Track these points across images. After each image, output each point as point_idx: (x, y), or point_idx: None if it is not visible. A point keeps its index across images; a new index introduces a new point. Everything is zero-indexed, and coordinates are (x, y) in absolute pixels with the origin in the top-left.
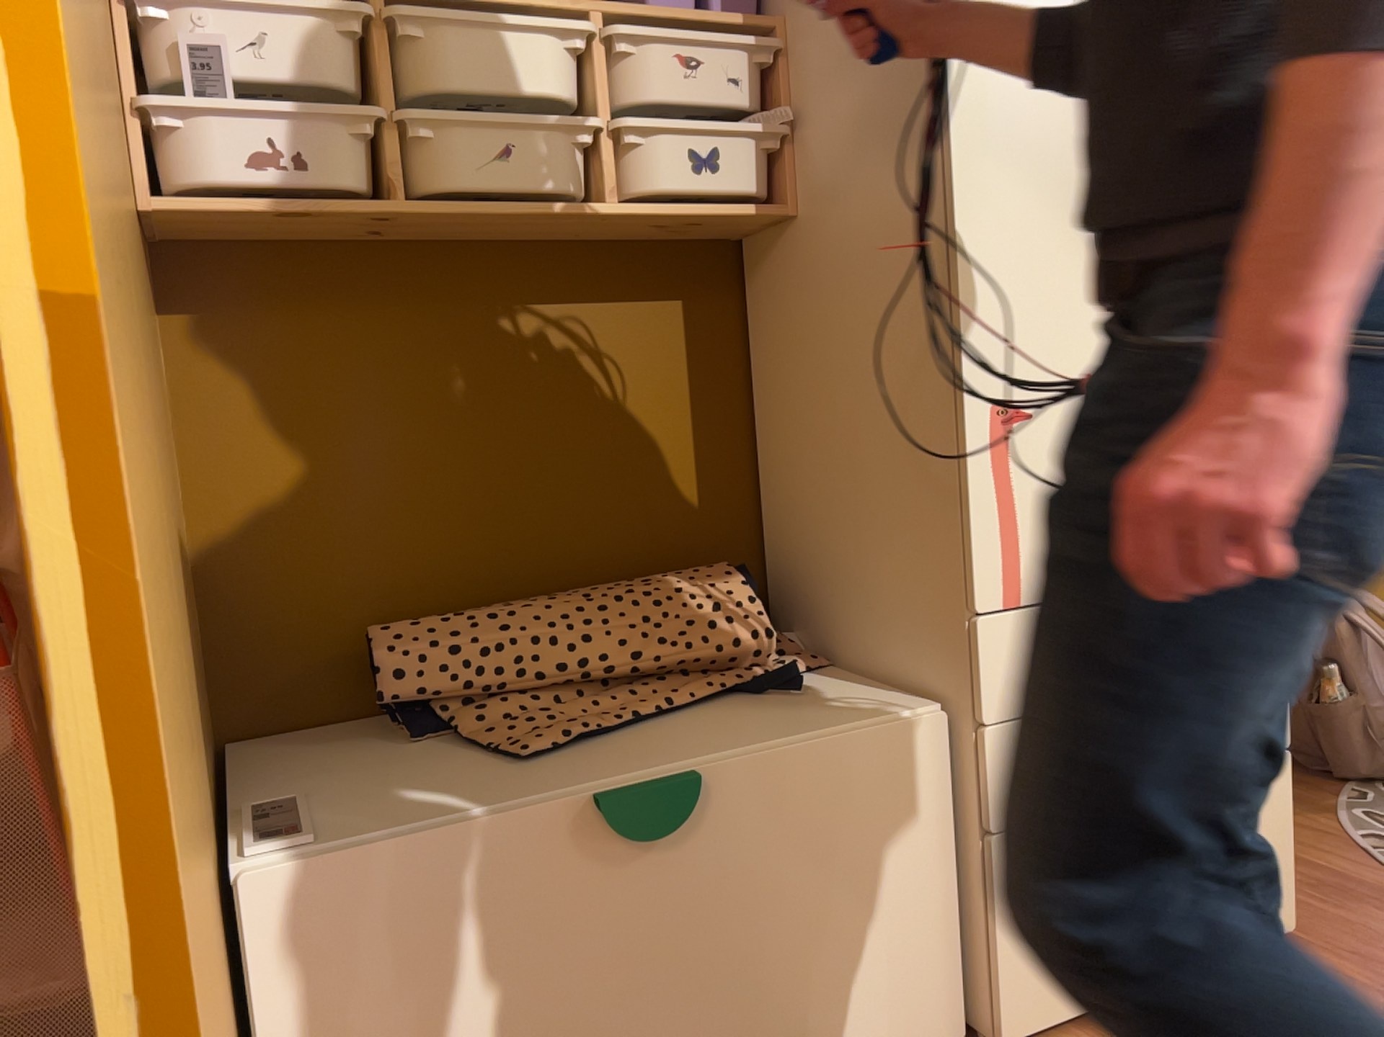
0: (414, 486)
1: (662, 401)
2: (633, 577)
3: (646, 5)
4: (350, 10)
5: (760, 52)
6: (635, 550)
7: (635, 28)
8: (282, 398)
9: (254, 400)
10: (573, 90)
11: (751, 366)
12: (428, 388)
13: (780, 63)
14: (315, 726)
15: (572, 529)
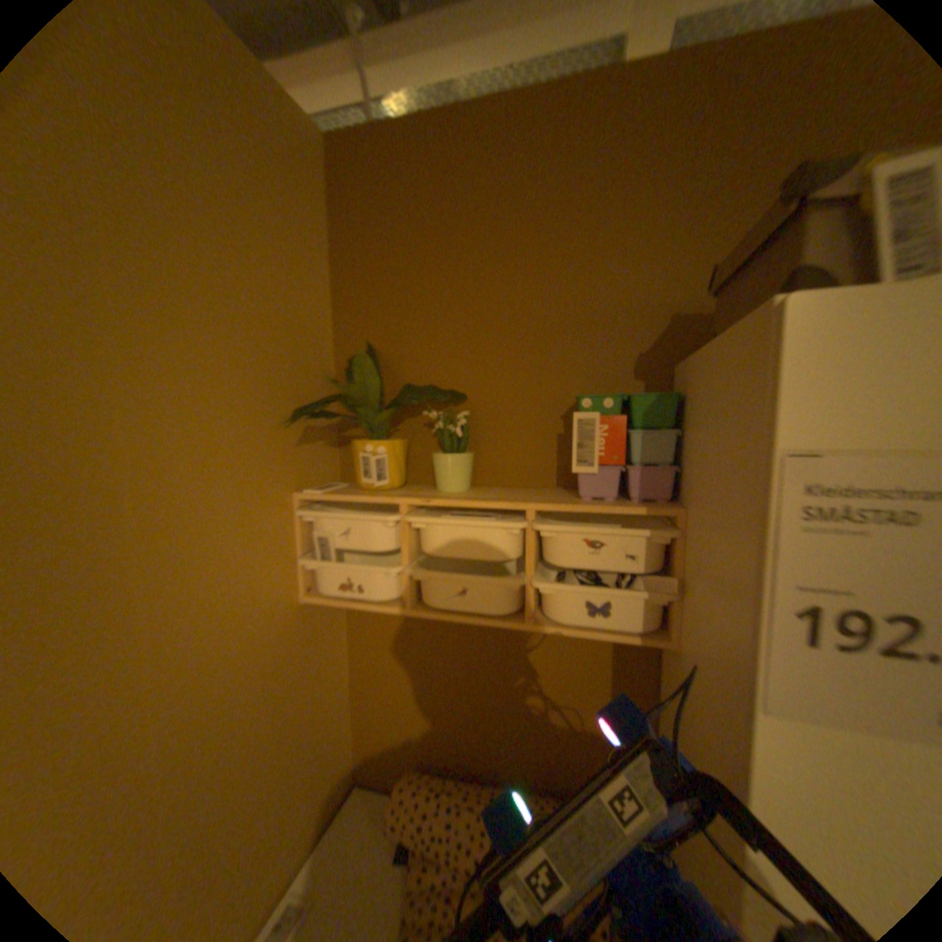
0: (444, 703)
1: (590, 696)
2: (548, 803)
3: (568, 503)
4: (388, 516)
5: (658, 535)
6: (563, 774)
7: (552, 526)
8: (390, 648)
9: (379, 647)
10: (516, 549)
11: (661, 692)
12: (455, 658)
13: (677, 542)
14: (389, 795)
15: (524, 750)
